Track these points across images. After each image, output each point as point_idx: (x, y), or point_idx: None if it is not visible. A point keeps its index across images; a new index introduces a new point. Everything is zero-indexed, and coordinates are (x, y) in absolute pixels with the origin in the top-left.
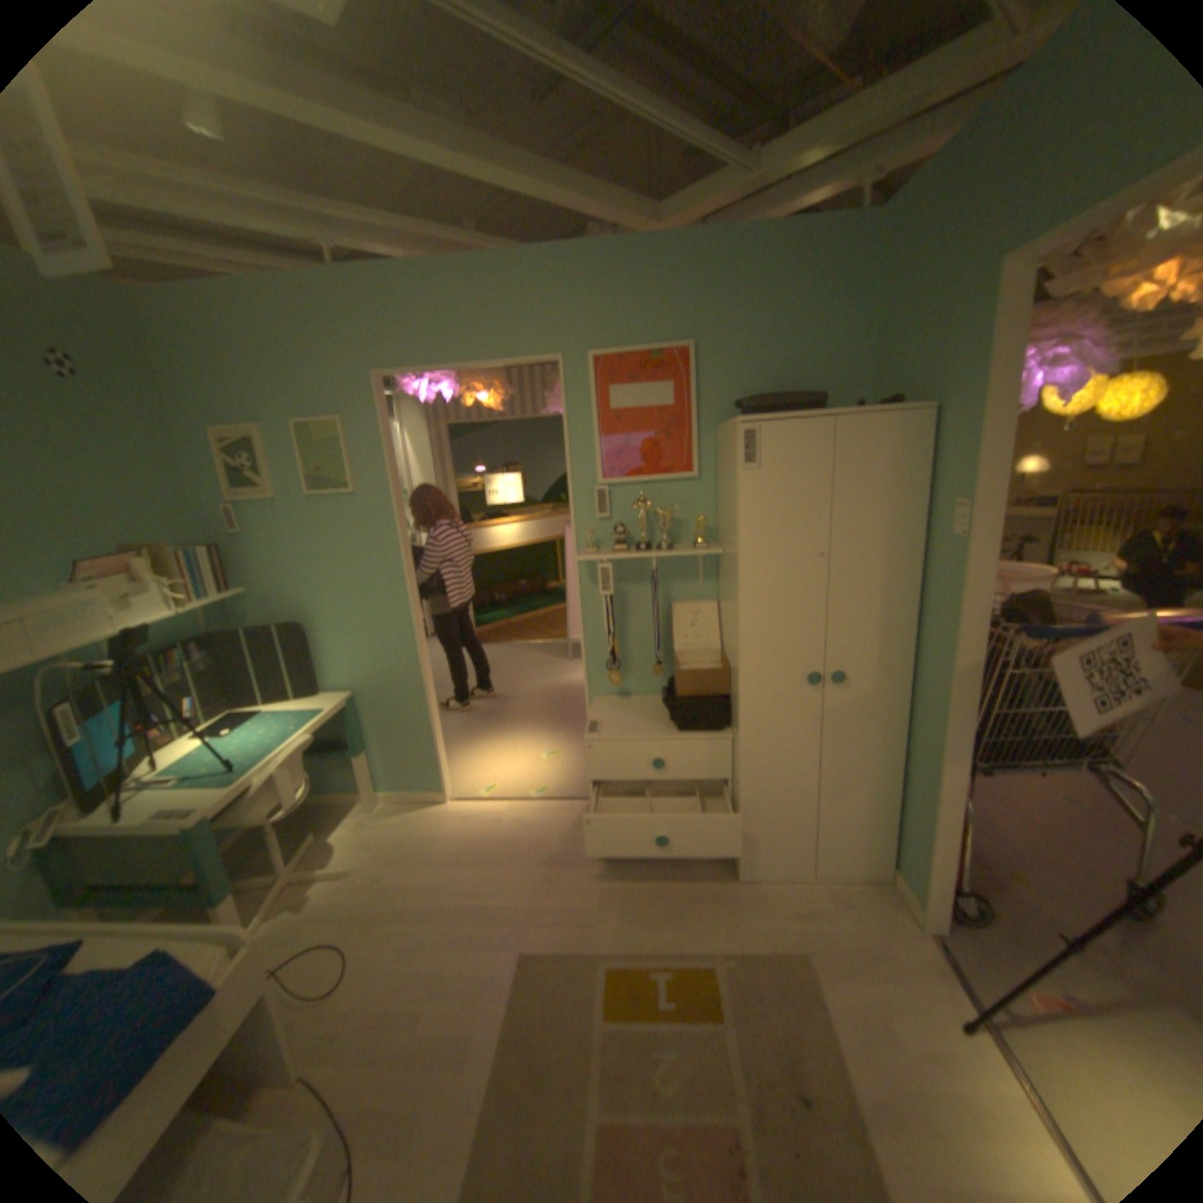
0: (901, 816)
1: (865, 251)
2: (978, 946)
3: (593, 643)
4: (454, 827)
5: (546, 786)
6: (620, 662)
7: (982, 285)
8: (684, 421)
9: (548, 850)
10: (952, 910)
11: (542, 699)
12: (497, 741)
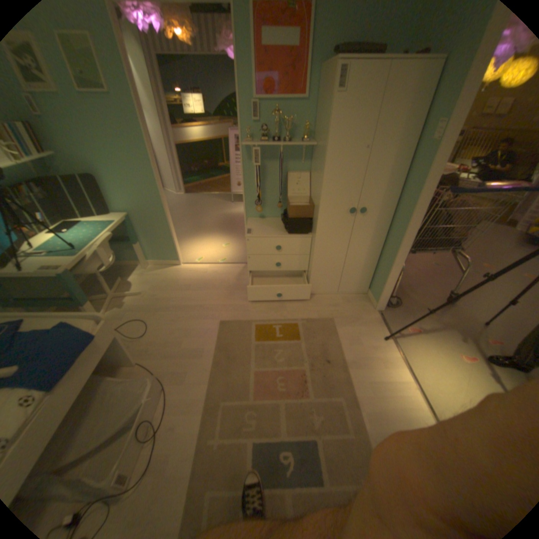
0: (375, 269)
1: None
2: (393, 313)
3: (249, 192)
4: (186, 274)
5: (225, 258)
6: (261, 202)
7: None
8: (304, 59)
9: (229, 283)
10: (387, 302)
11: (220, 220)
12: (201, 239)
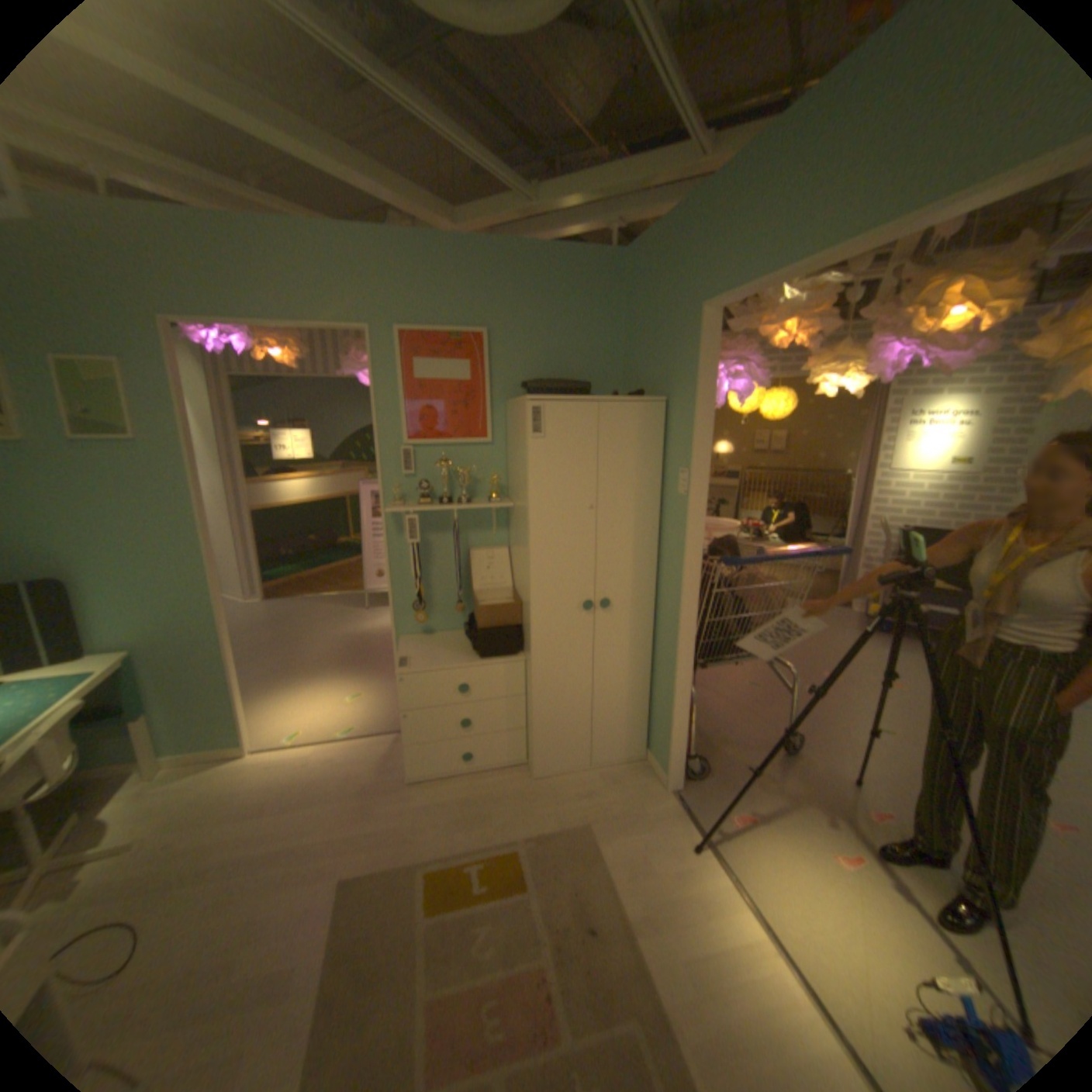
0: (649, 706)
1: (614, 280)
2: (701, 793)
3: (399, 588)
4: (256, 779)
5: (351, 727)
6: (424, 604)
7: (690, 320)
8: (479, 396)
9: (359, 784)
10: (684, 770)
11: (340, 648)
12: (295, 692)
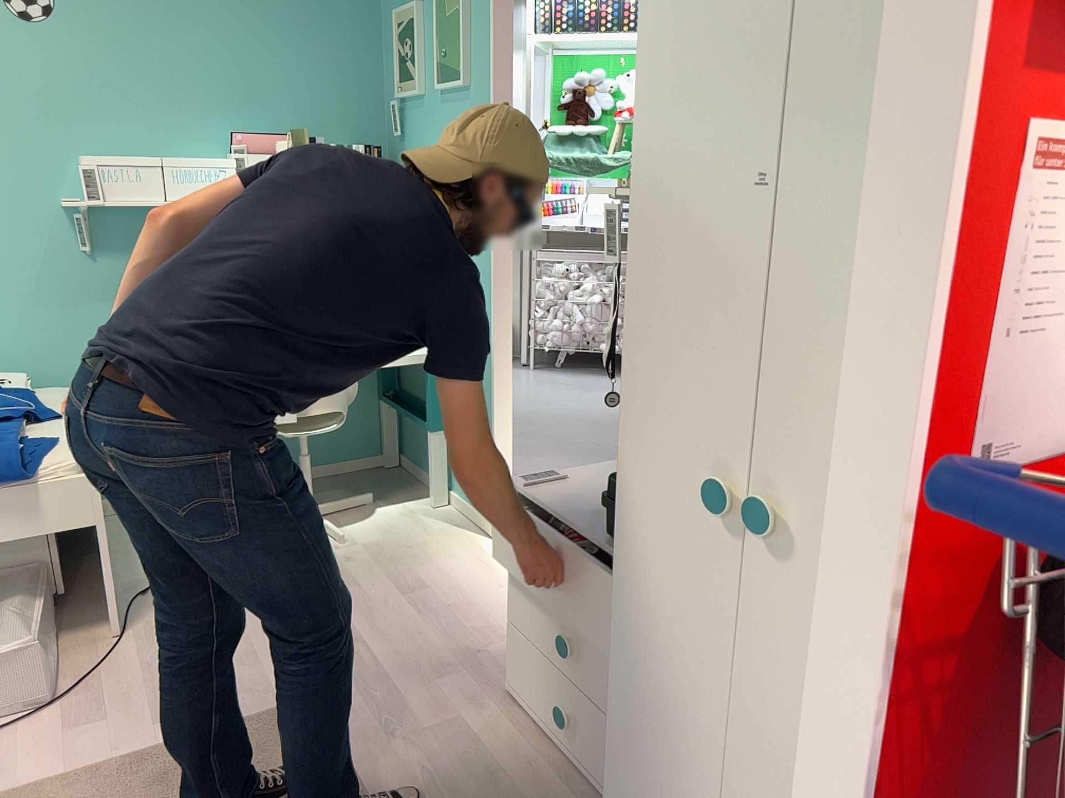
0: None
1: None
2: None
3: None
4: (463, 563)
5: None
6: None
7: None
8: None
9: (490, 645)
10: None
11: None
12: None
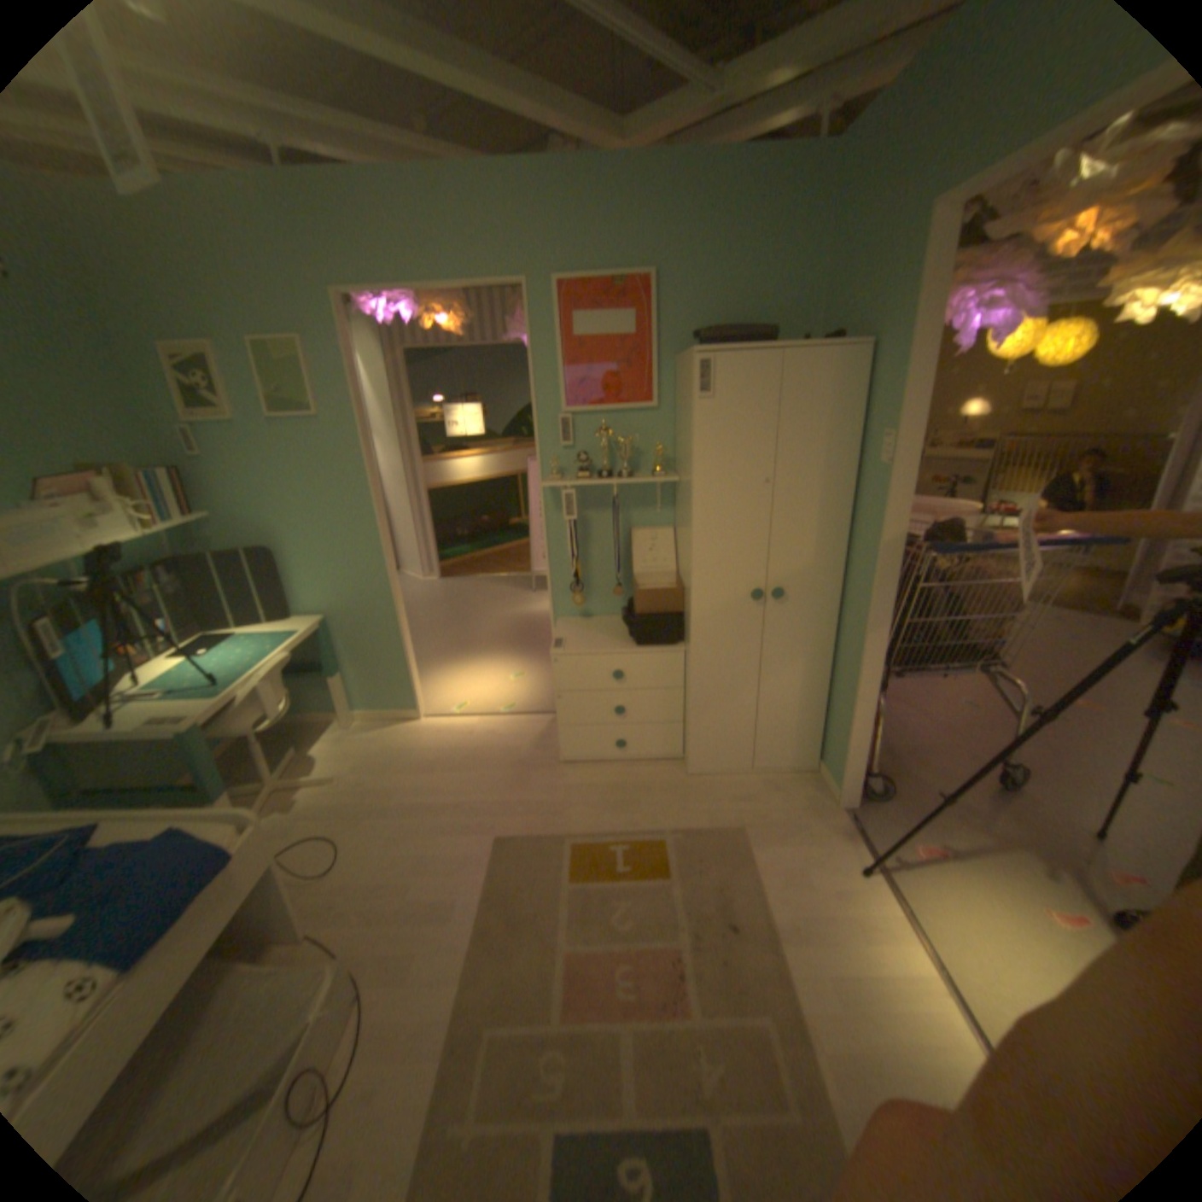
0: (826, 714)
1: (819, 185)
2: (880, 815)
3: (557, 569)
4: (428, 740)
5: (513, 704)
6: (582, 586)
7: (915, 227)
8: (644, 352)
9: (517, 757)
10: (861, 788)
11: (507, 628)
12: (464, 666)
